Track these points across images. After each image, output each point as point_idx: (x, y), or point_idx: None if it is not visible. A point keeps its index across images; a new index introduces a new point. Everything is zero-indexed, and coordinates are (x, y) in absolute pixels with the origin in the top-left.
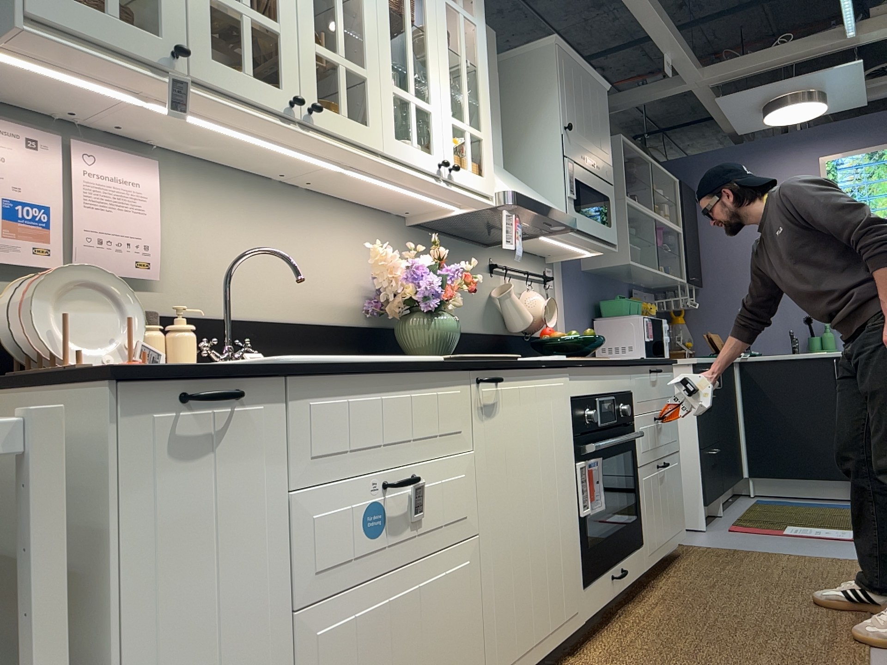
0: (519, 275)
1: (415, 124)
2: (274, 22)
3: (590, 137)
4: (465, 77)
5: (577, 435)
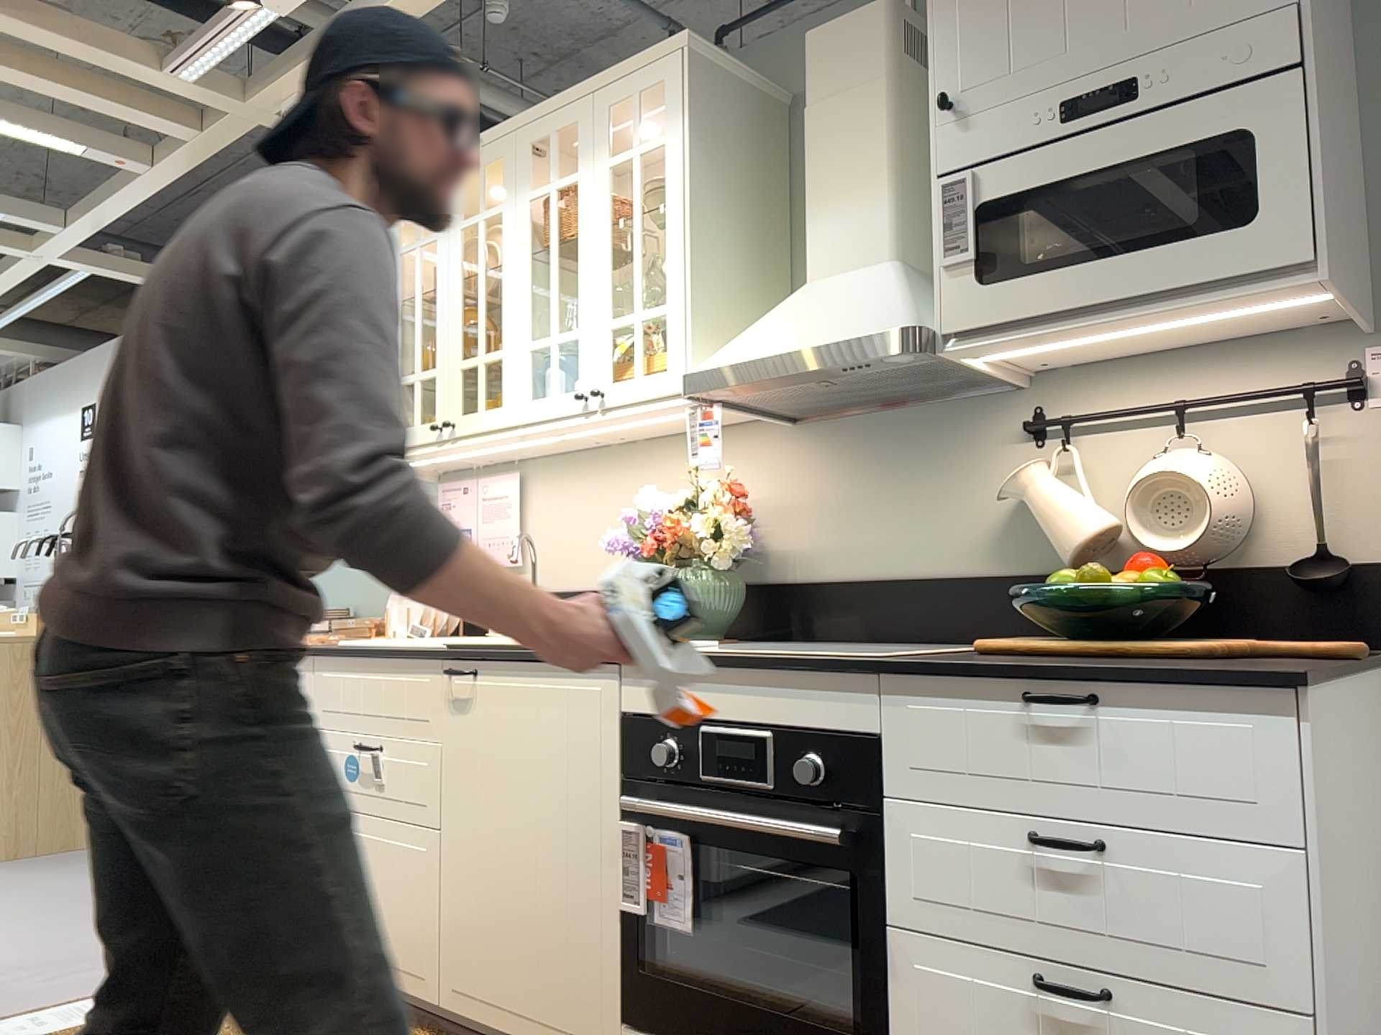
0: (1166, 414)
1: (553, 367)
2: (432, 369)
3: (1094, 29)
4: (635, 243)
5: (633, 778)
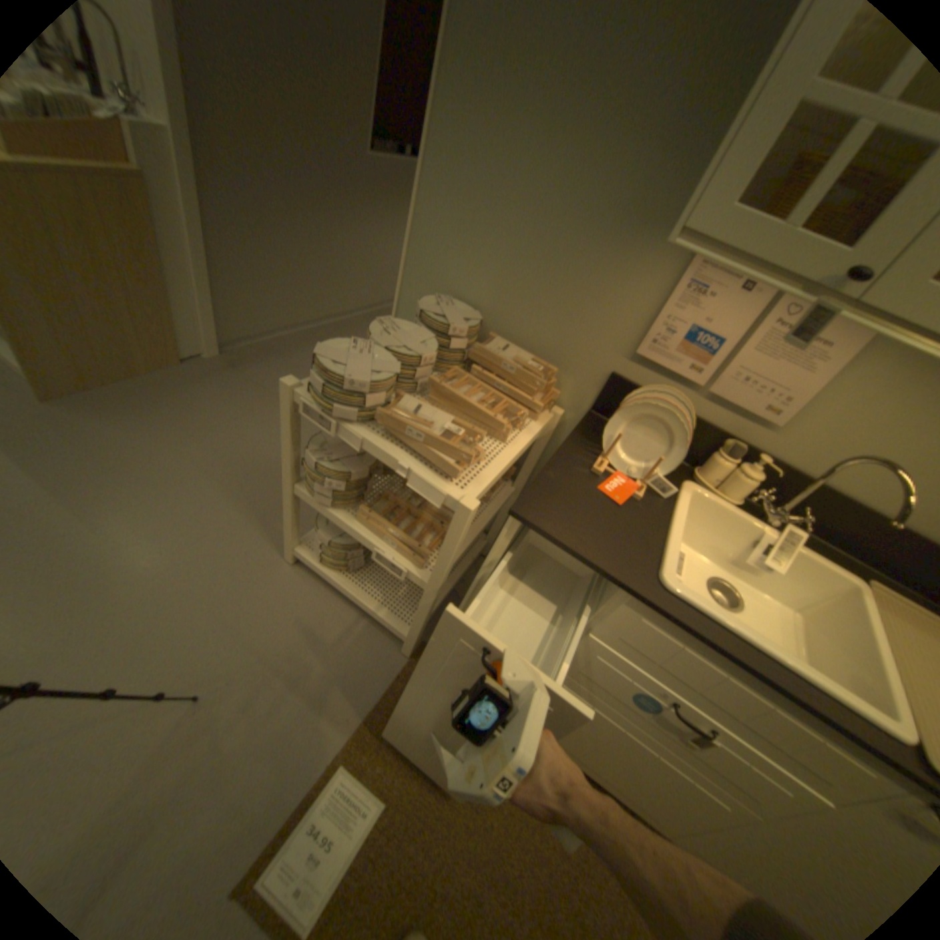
0: None
1: None
2: None
3: None
4: None
5: None
